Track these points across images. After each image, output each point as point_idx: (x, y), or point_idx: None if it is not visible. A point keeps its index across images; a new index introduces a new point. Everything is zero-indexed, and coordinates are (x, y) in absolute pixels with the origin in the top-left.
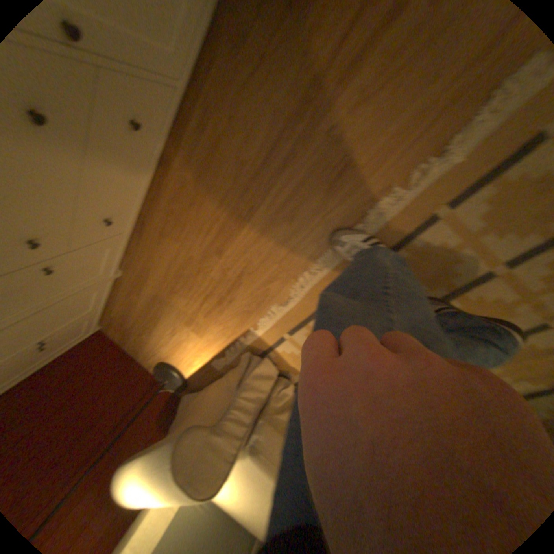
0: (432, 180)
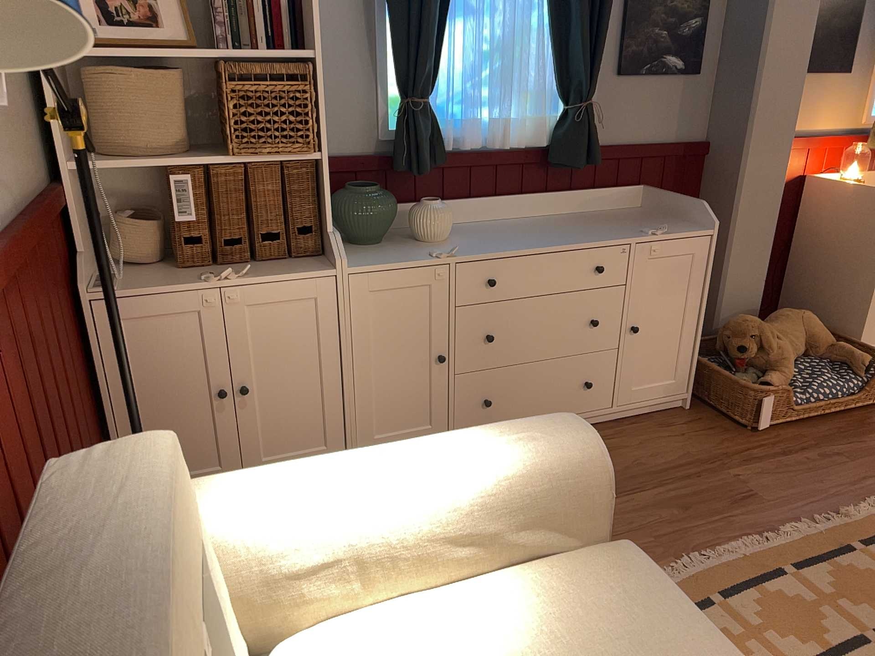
0: (839, 526)
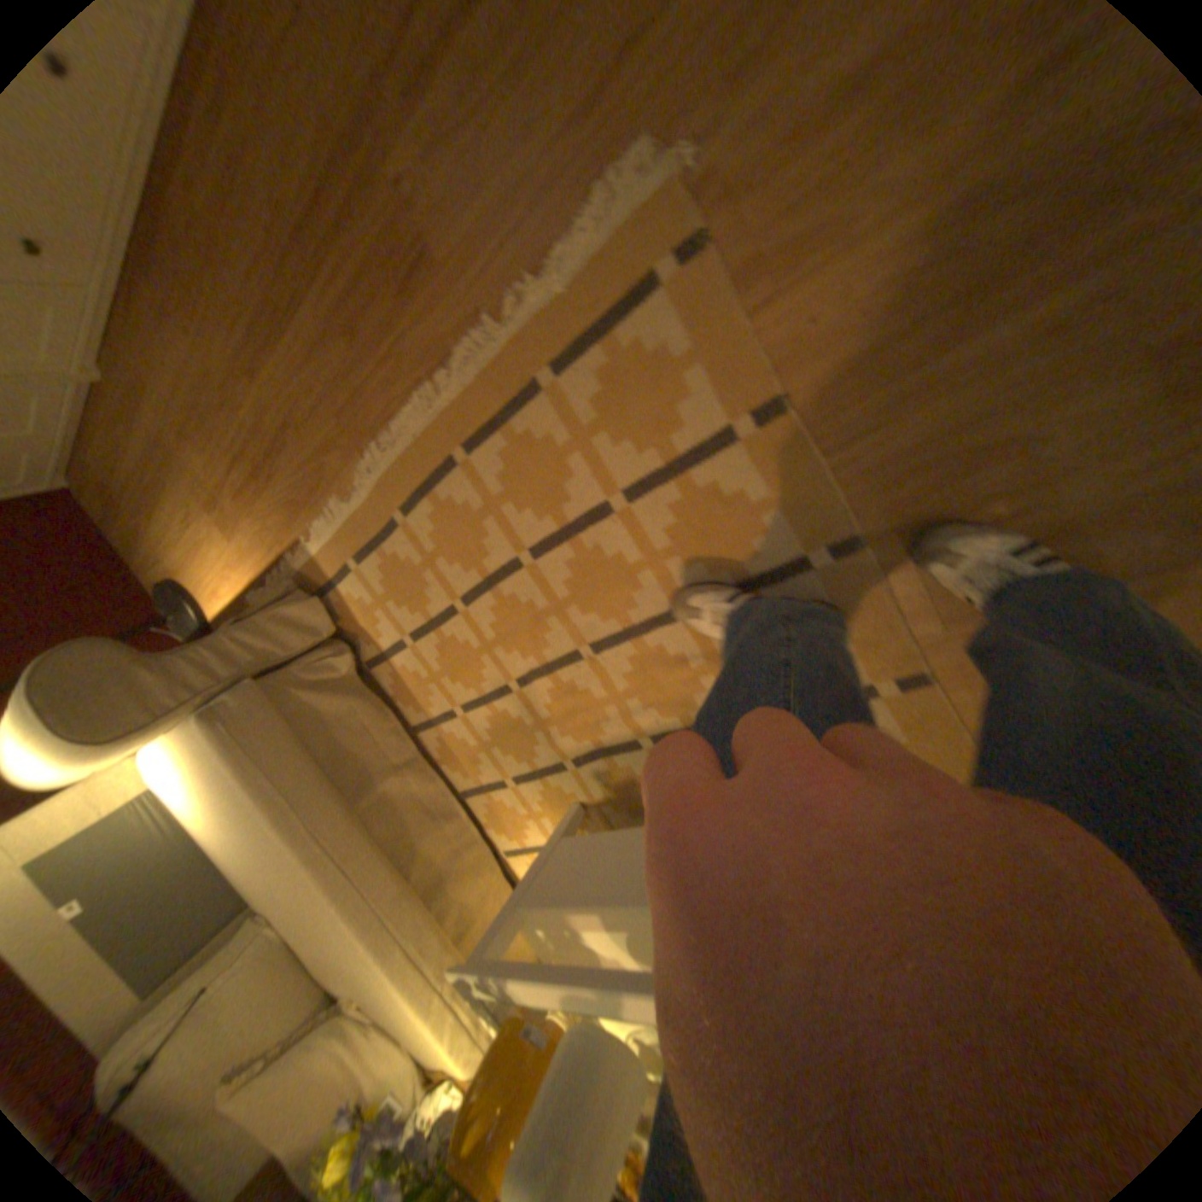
0: (529, 317)
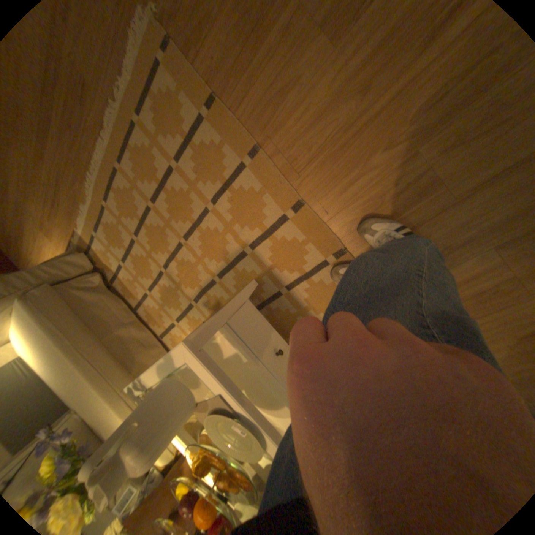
0: (122, 94)
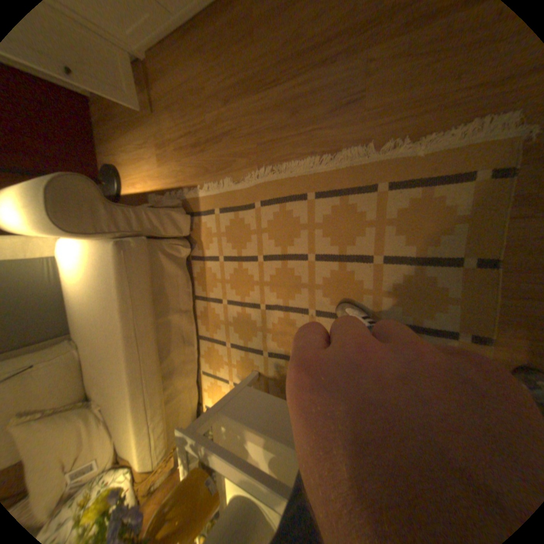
0: (394, 158)
